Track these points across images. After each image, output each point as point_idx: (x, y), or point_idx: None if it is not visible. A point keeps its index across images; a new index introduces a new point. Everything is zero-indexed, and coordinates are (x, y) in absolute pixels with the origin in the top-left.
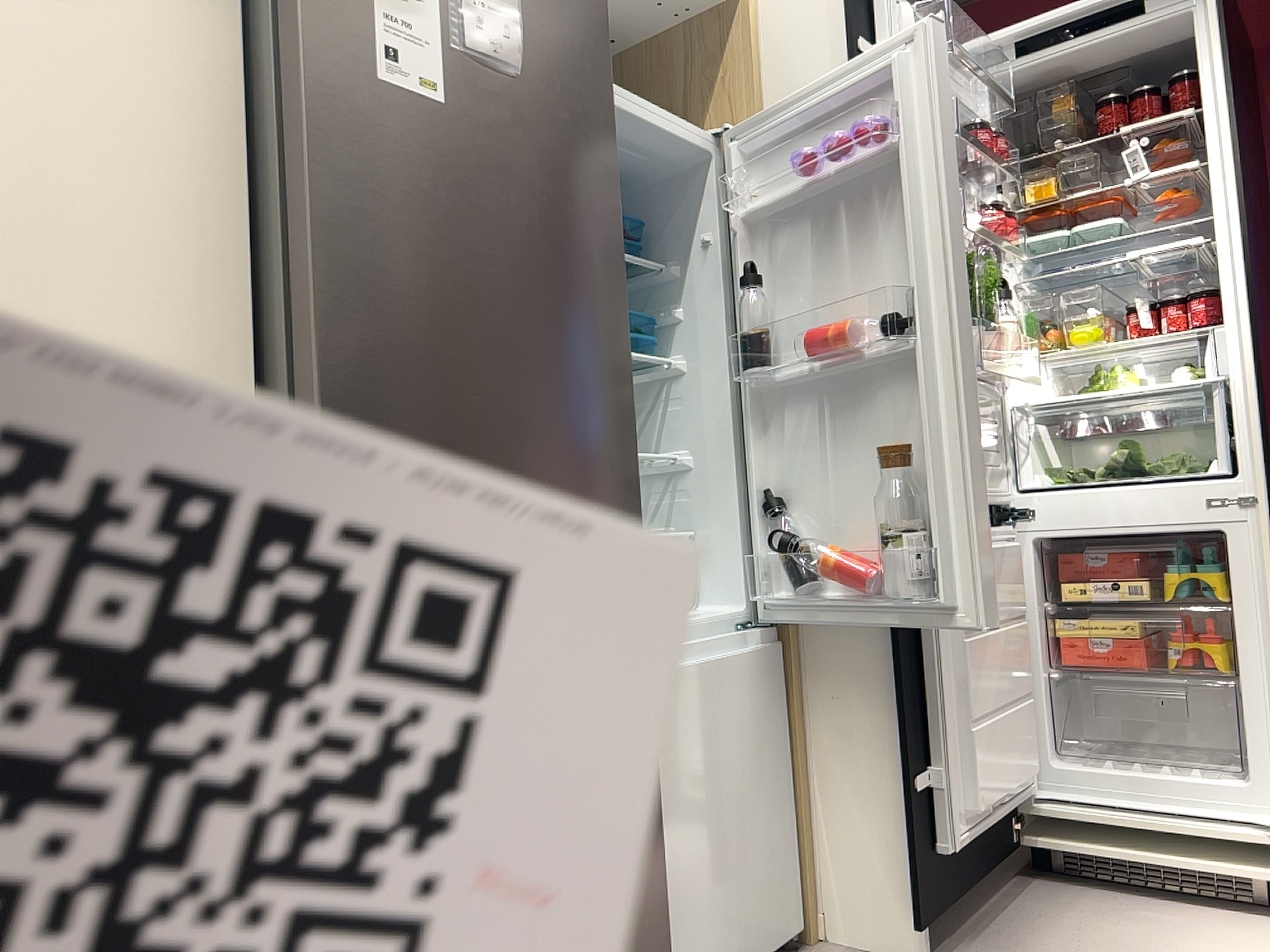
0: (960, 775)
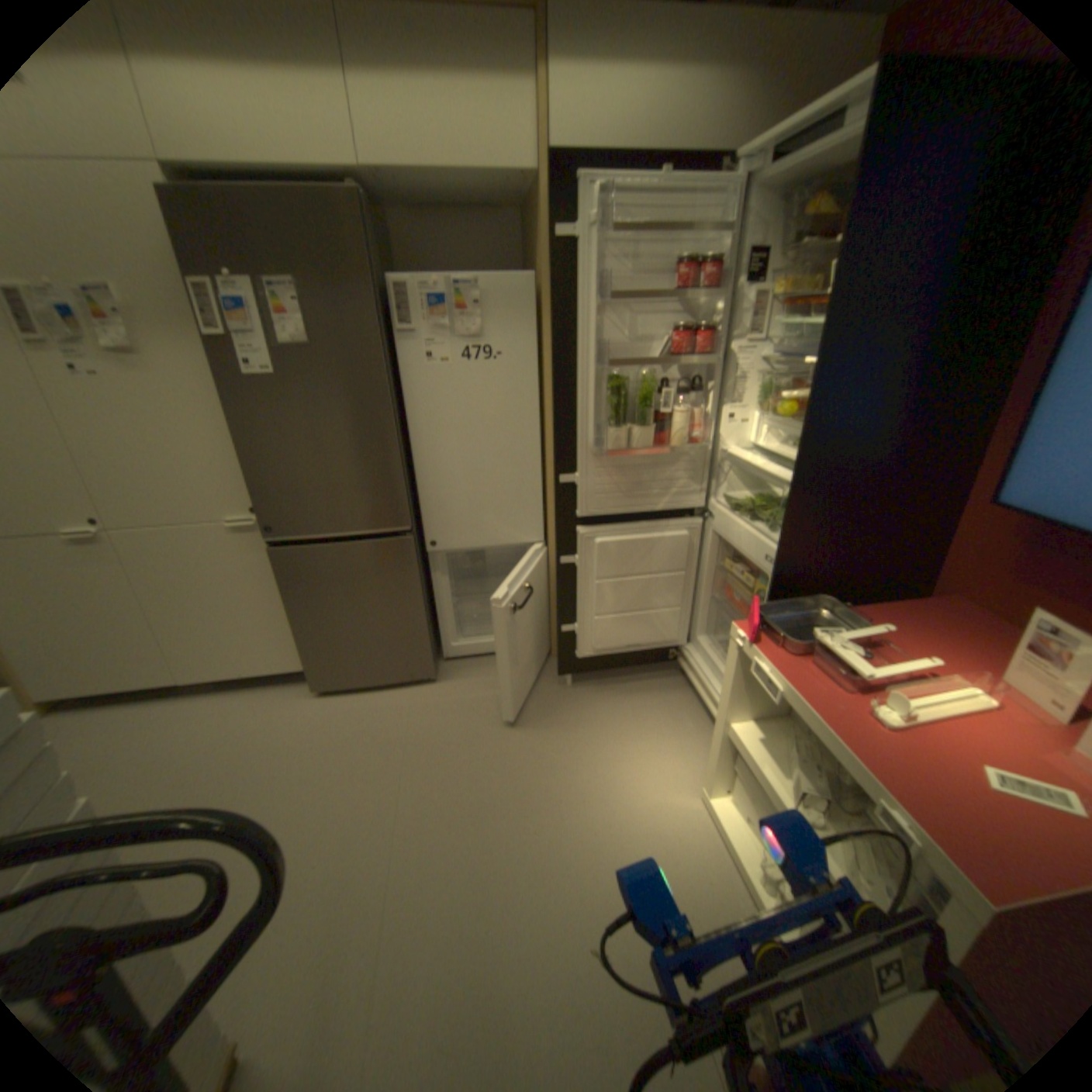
0: (589, 633)
